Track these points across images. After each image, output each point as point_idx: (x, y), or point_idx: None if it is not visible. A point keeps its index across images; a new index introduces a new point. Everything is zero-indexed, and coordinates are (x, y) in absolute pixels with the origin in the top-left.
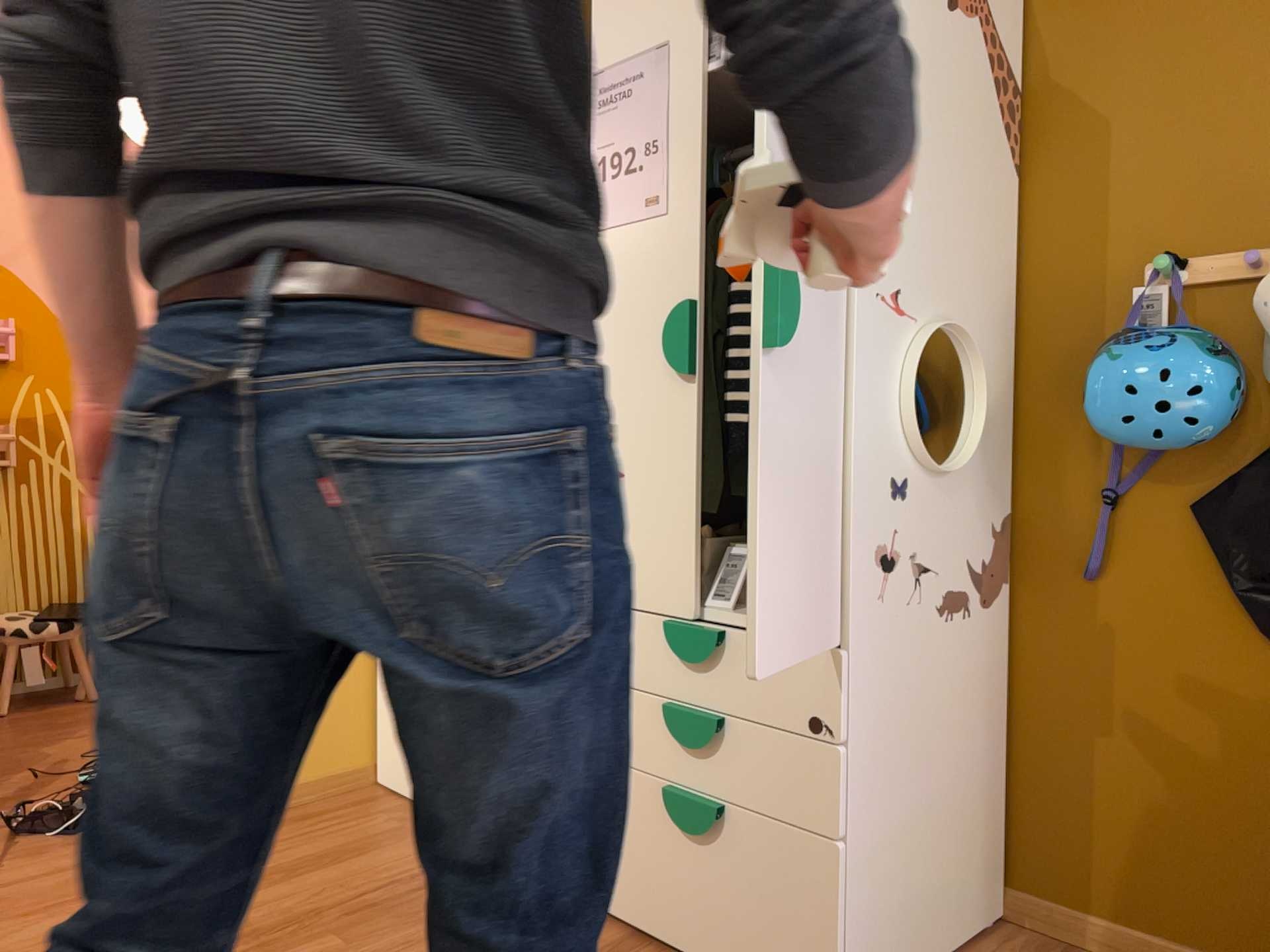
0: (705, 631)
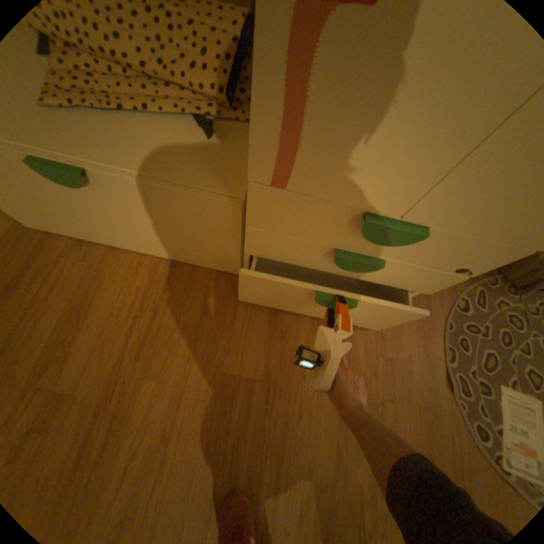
0: (414, 232)
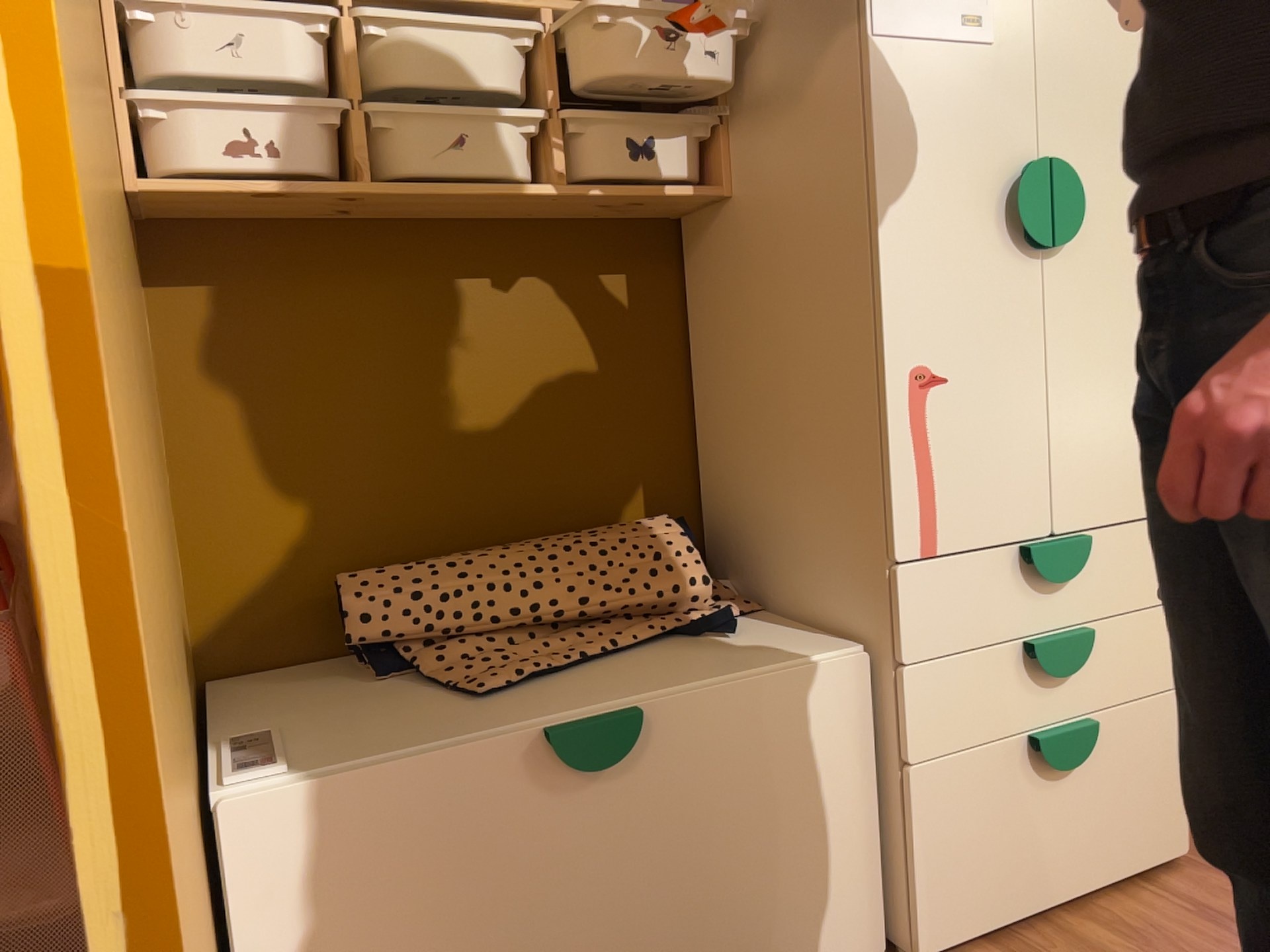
0: (1078, 538)
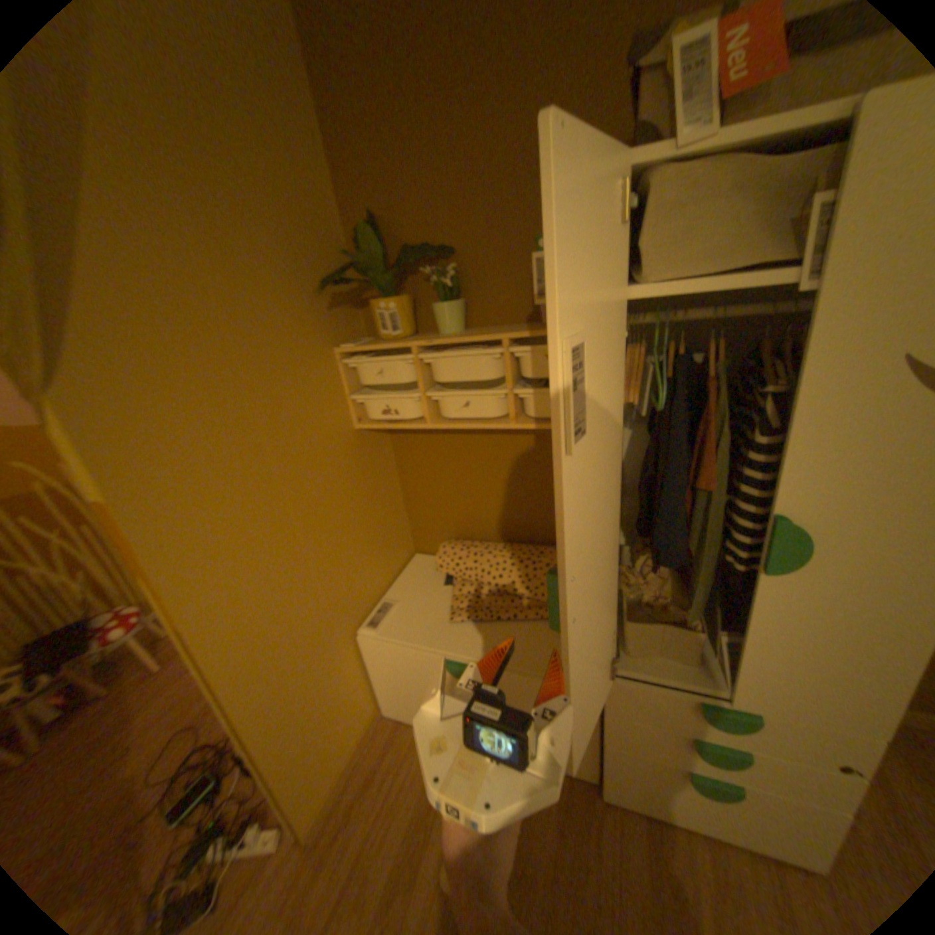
0: (749, 721)
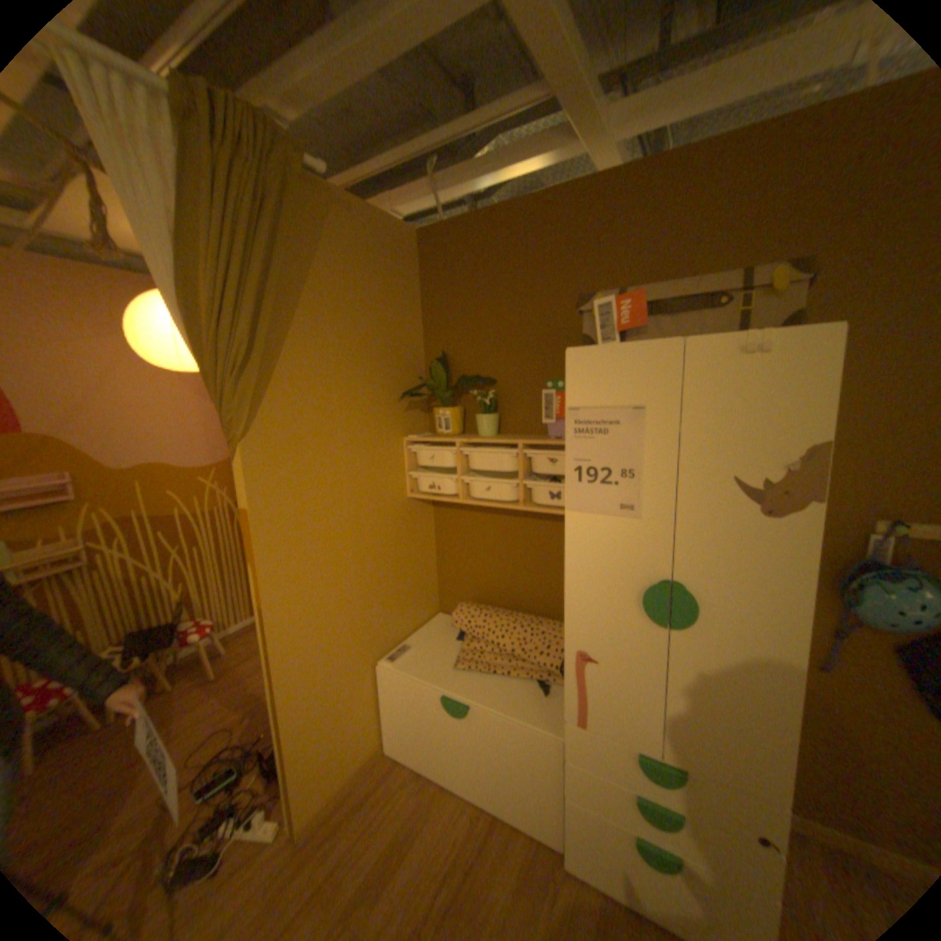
0: (676, 774)
